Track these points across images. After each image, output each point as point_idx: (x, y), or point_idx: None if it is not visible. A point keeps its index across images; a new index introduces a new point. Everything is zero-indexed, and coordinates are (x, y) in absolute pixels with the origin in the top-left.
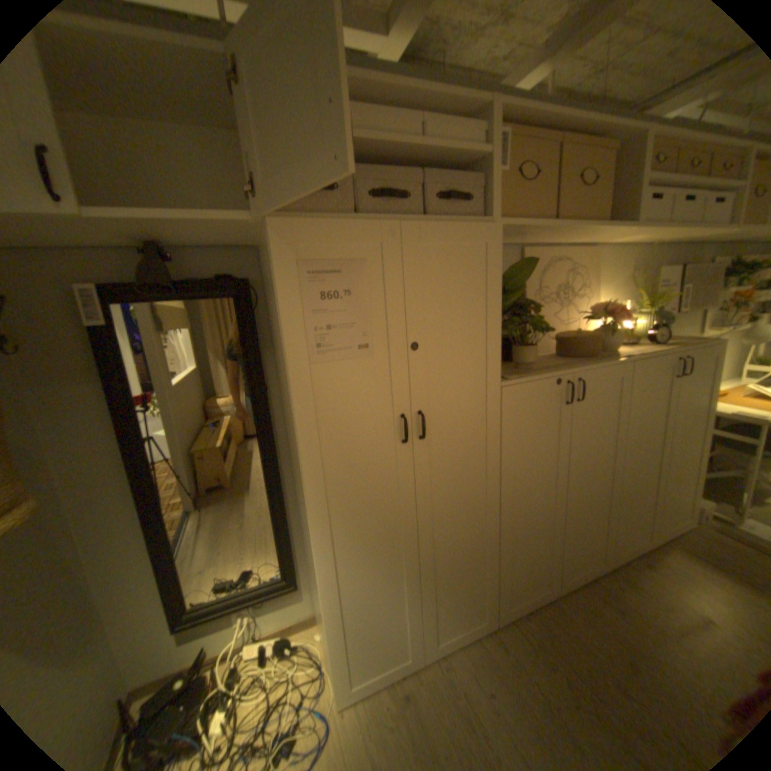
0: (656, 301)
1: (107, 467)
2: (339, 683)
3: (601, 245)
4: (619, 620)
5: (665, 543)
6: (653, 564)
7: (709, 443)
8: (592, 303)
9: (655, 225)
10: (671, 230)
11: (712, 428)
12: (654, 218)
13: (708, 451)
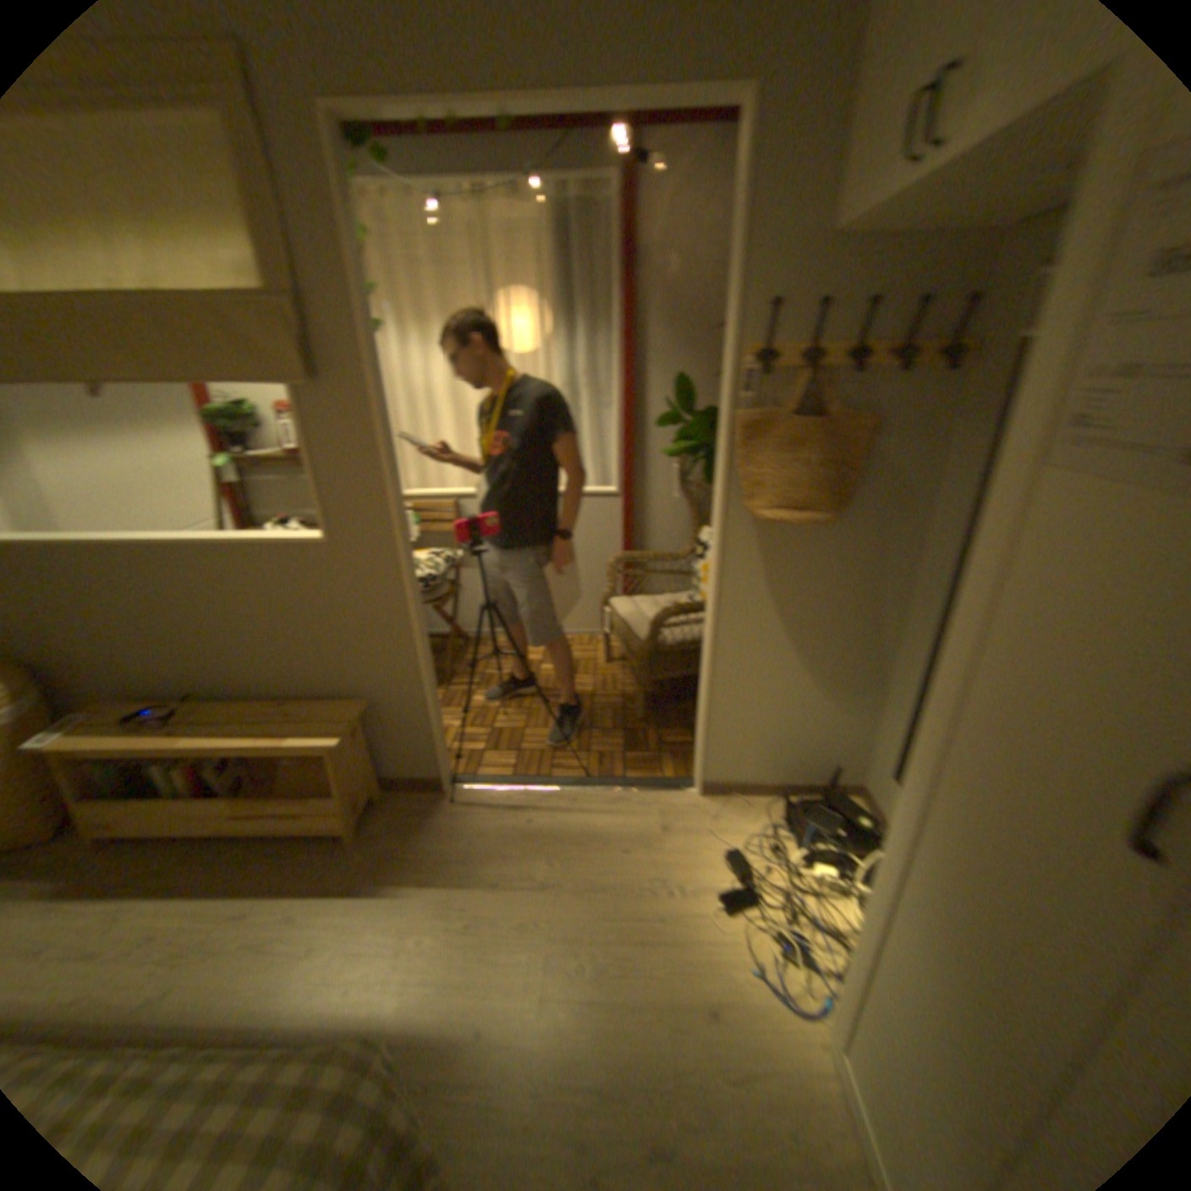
0: None
1: (962, 549)
2: (841, 1021)
3: None
4: None
5: None
6: None
7: None
8: None
9: None
10: None
11: None
12: None
13: None
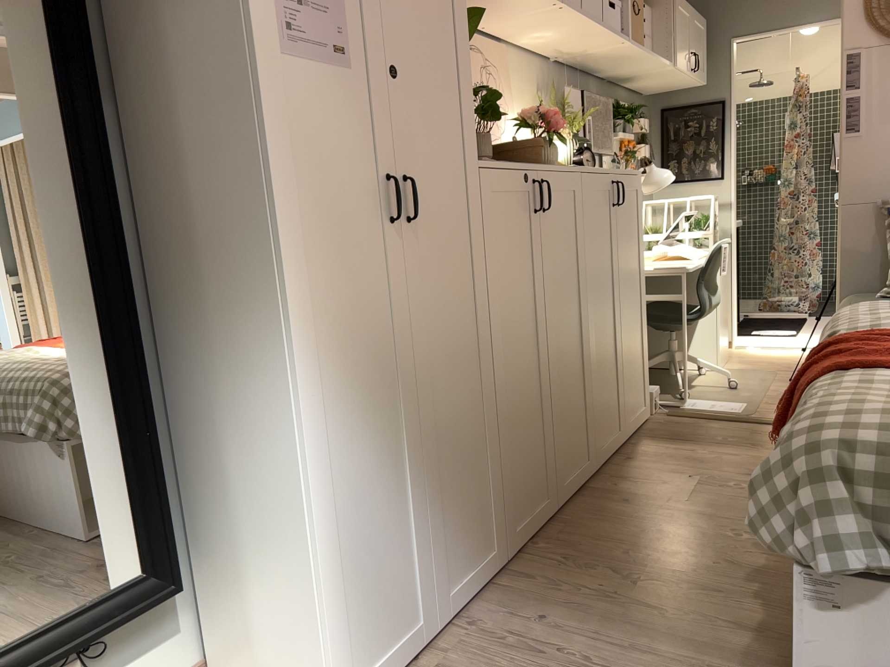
0: (568, 126)
1: None
2: None
3: (505, 45)
4: (628, 507)
5: (631, 436)
6: (630, 456)
7: (645, 300)
8: (511, 117)
9: (574, 8)
10: (581, 26)
11: (645, 280)
12: (569, 2)
13: (646, 310)
